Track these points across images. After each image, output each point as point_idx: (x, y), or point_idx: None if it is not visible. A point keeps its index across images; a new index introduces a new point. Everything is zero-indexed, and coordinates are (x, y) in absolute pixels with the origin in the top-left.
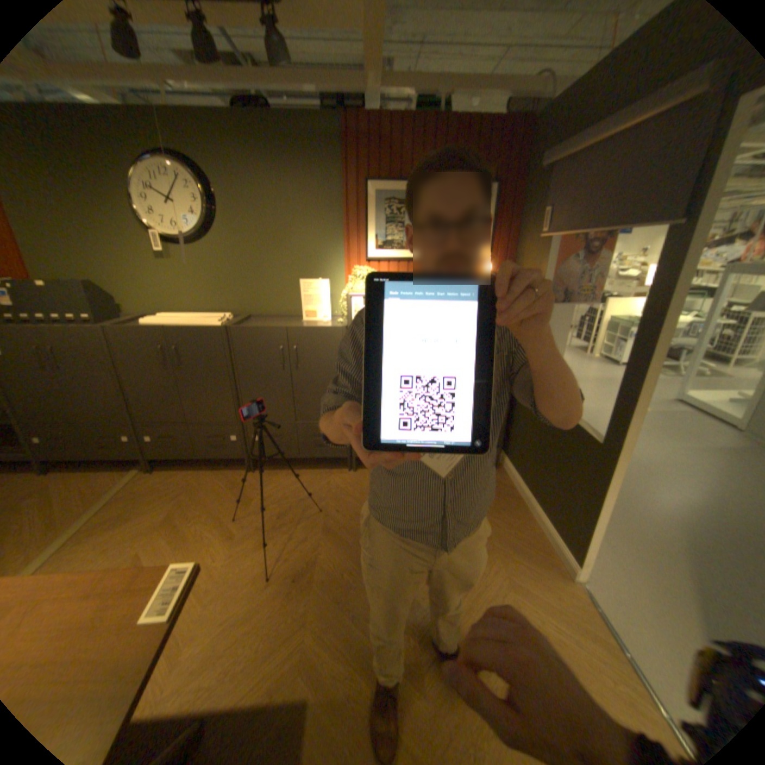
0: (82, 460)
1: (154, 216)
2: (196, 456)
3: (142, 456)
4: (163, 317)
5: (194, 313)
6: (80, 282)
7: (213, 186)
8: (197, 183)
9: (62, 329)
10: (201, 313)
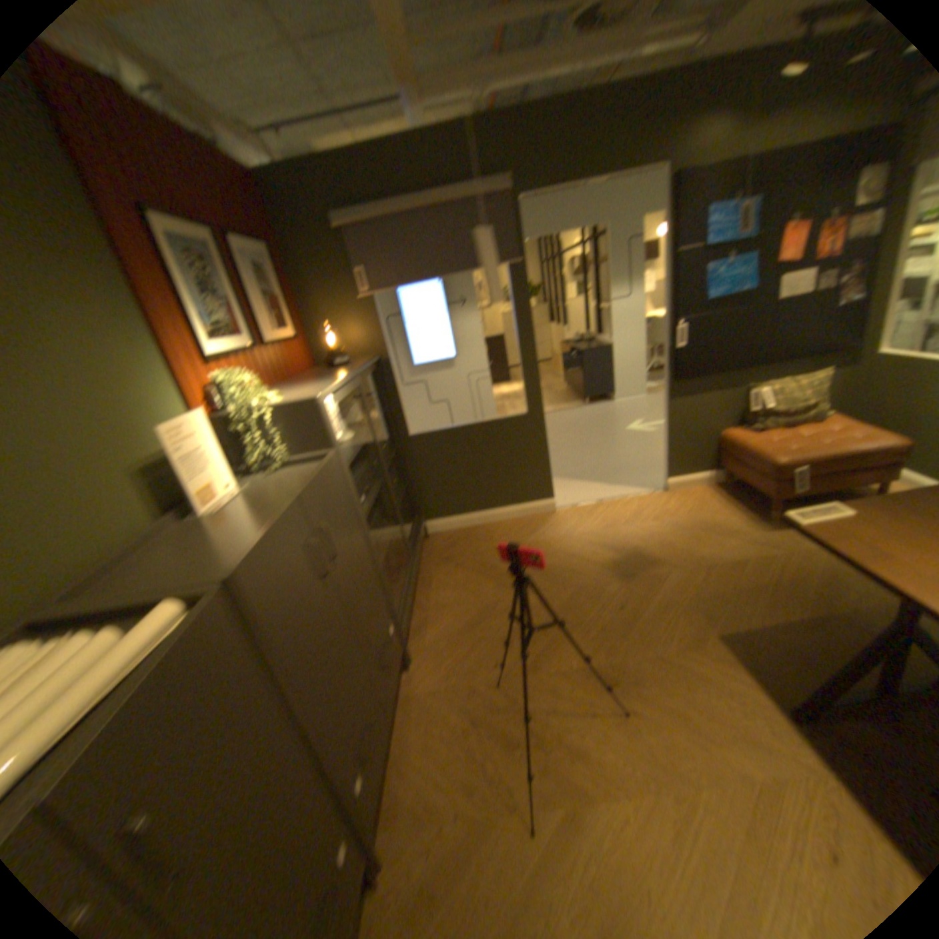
0: None
1: None
2: None
3: None
4: None
5: None
6: None
7: None
8: None
9: None
10: None
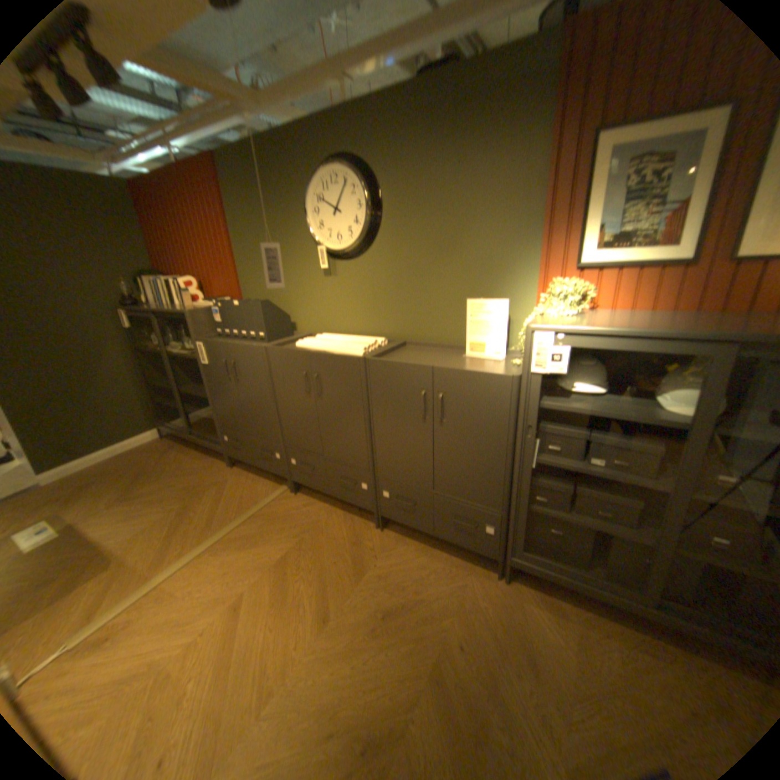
0: (250, 464)
1: (323, 231)
2: (329, 493)
3: (288, 477)
4: (318, 340)
5: (352, 335)
6: (259, 302)
7: (381, 187)
8: (362, 186)
9: (239, 347)
10: (358, 335)
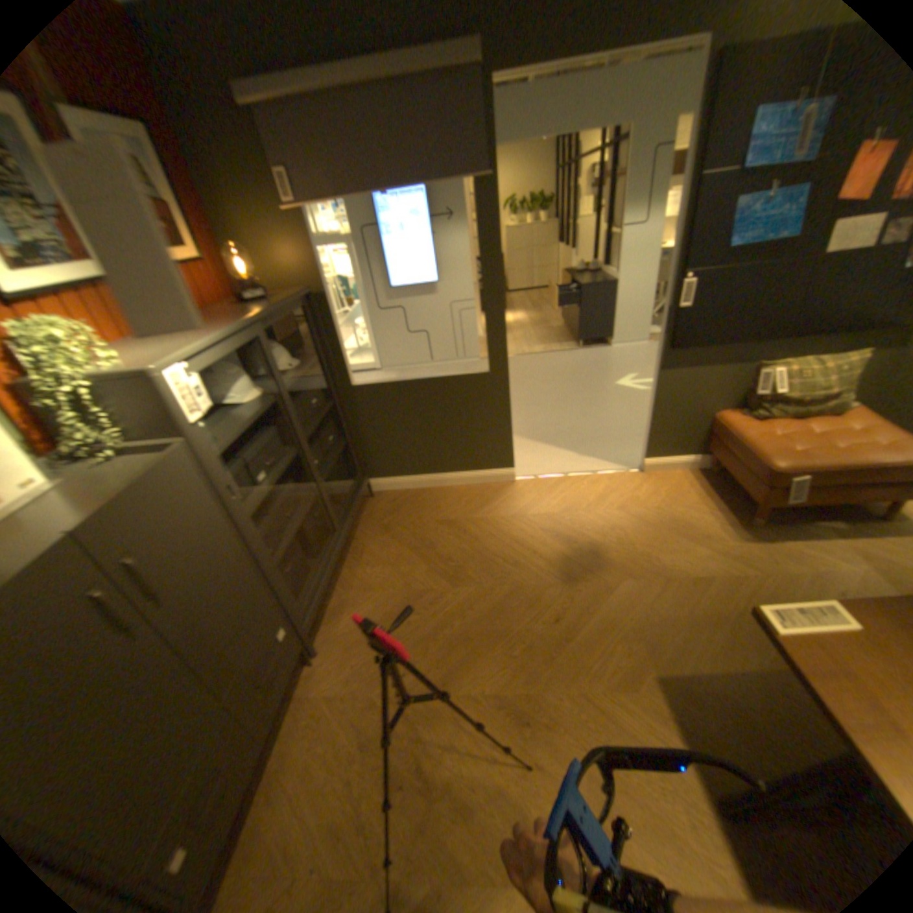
0: None
1: None
2: None
3: None
4: None
5: None
6: None
7: None
8: None
9: None
10: None
